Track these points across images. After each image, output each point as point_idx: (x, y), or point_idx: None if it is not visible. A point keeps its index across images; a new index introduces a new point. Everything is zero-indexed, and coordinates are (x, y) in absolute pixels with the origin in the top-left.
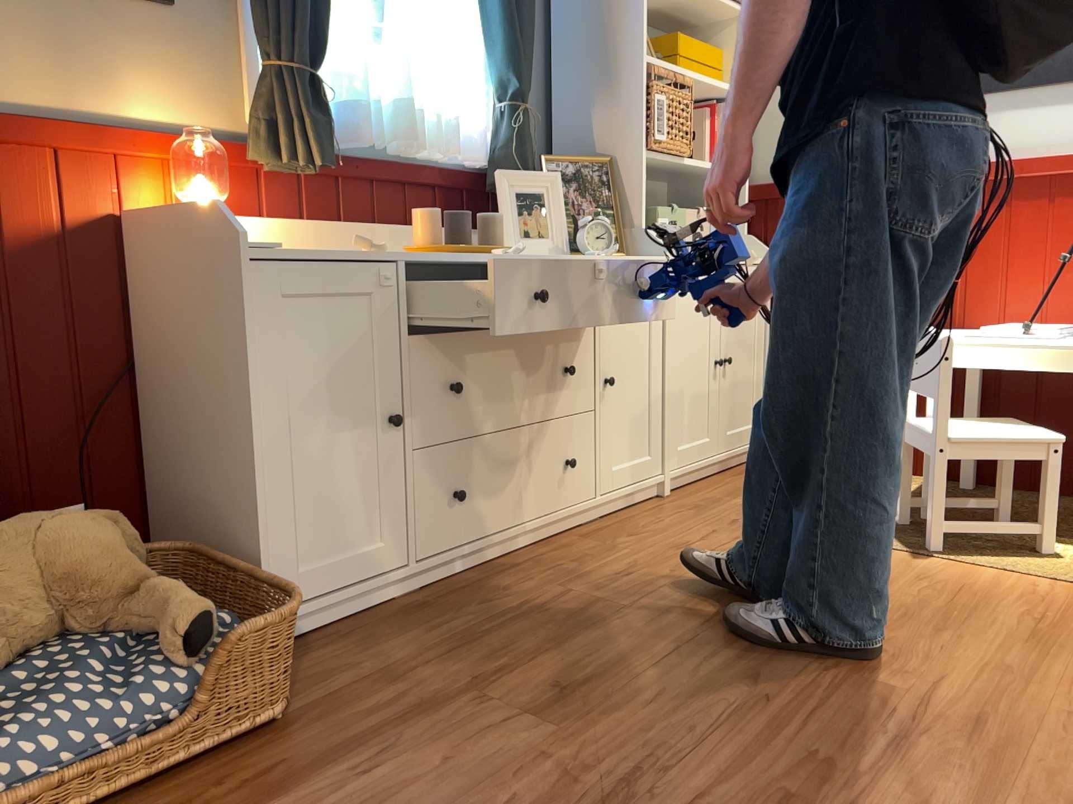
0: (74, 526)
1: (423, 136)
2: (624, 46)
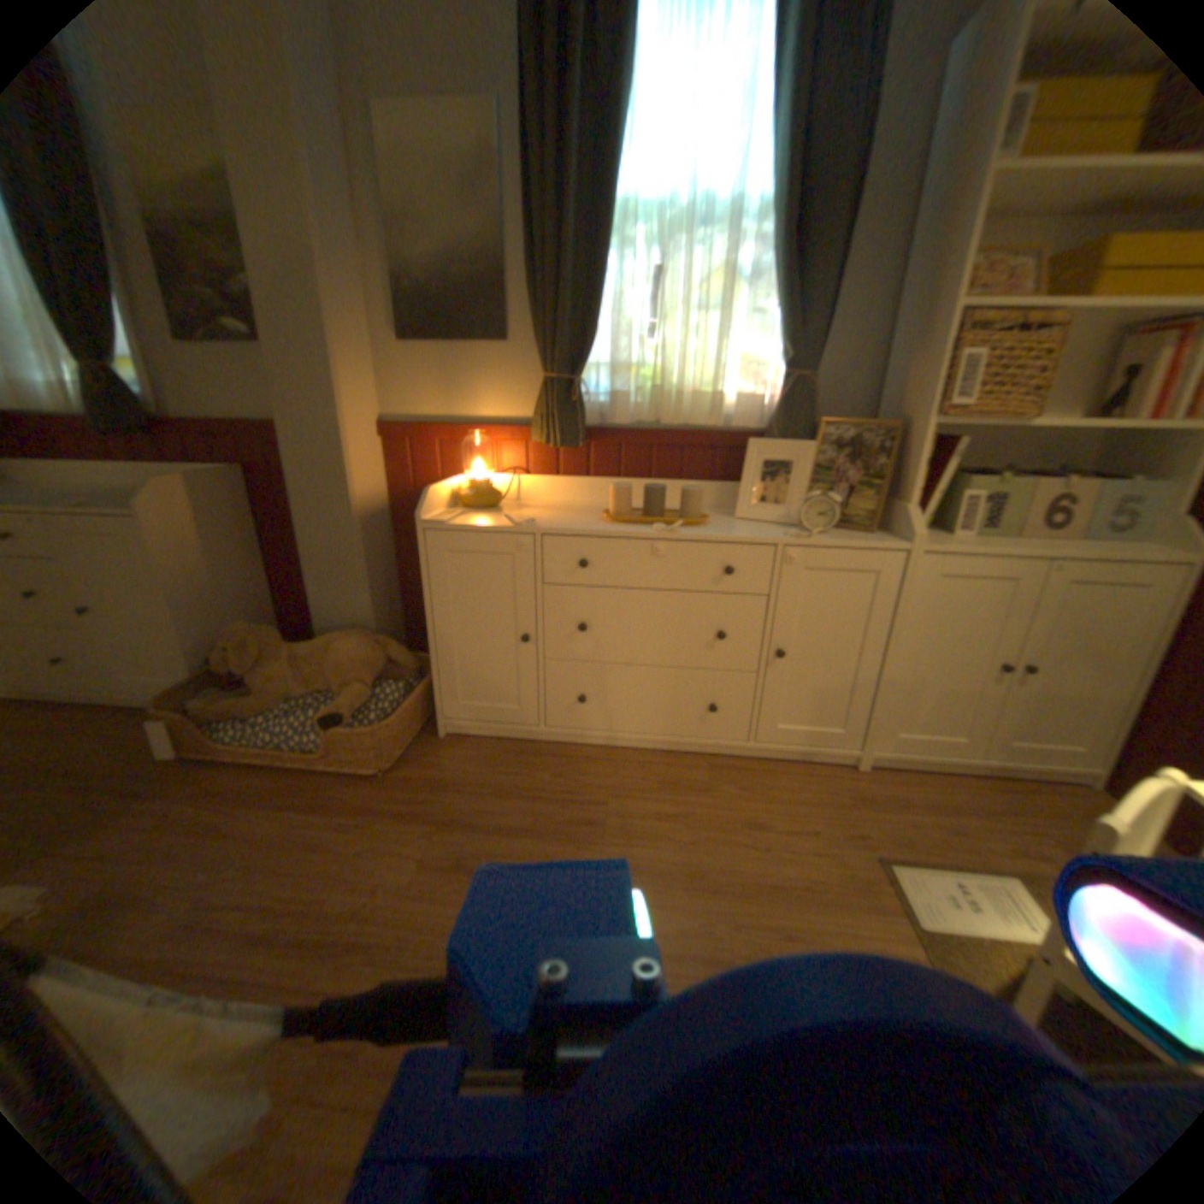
0: (350, 645)
1: (698, 407)
2: (948, 287)
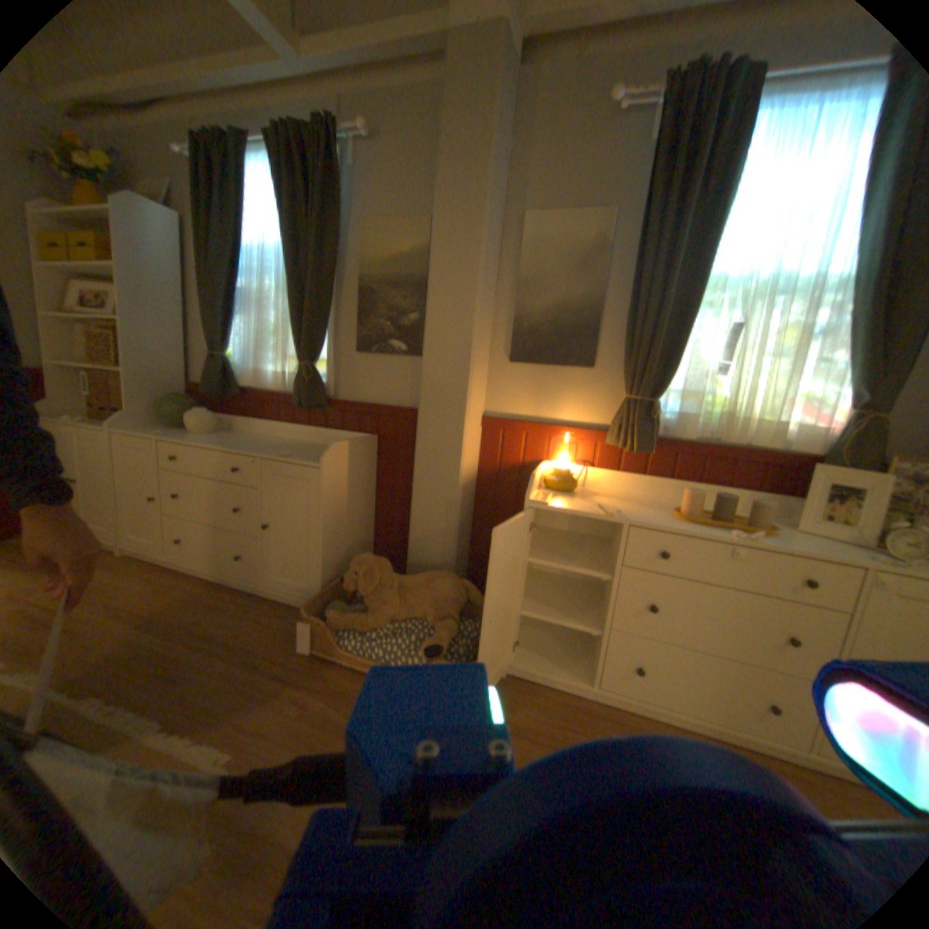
0: (445, 586)
1: (757, 431)
2: None
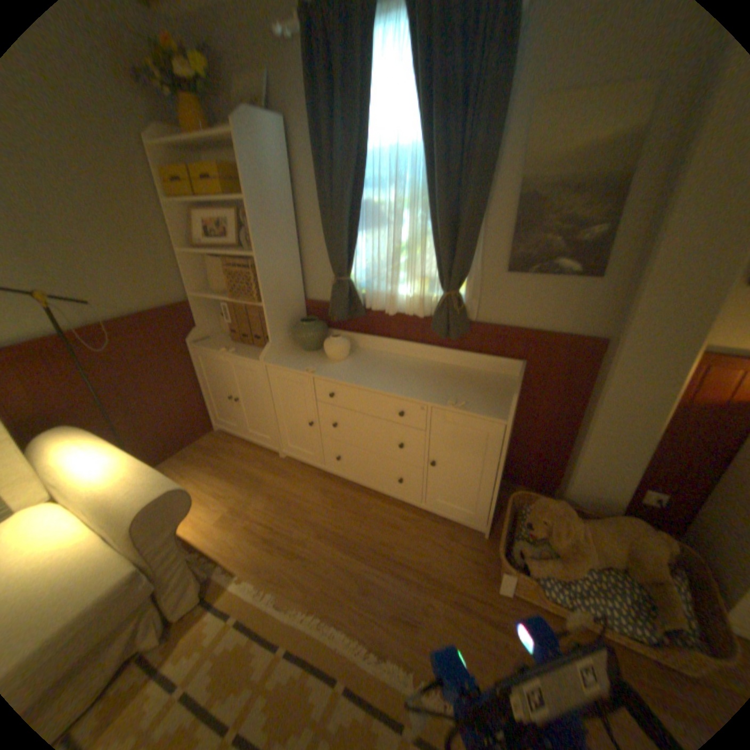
0: (650, 545)
1: None
2: None
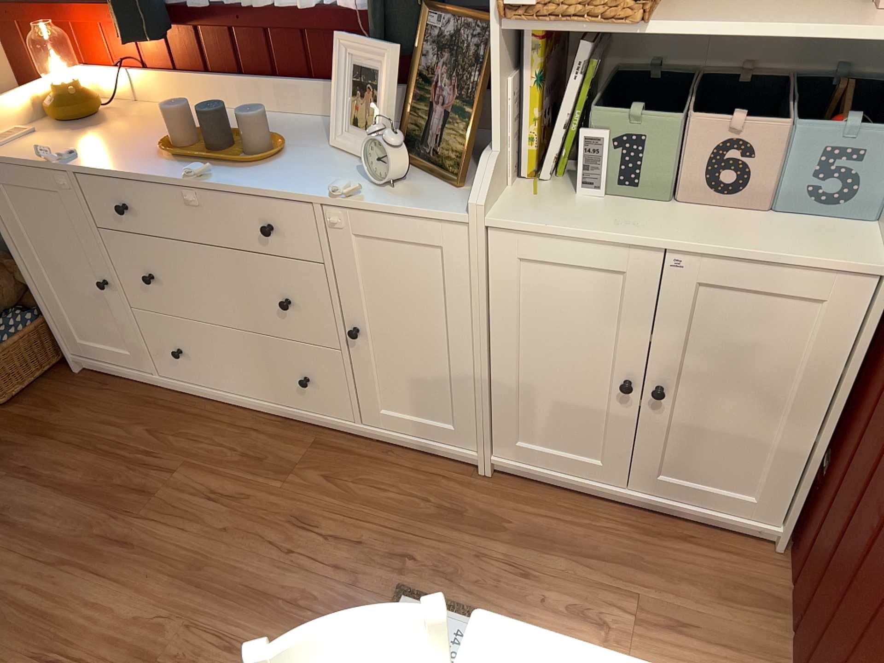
0: None
1: None
2: None
